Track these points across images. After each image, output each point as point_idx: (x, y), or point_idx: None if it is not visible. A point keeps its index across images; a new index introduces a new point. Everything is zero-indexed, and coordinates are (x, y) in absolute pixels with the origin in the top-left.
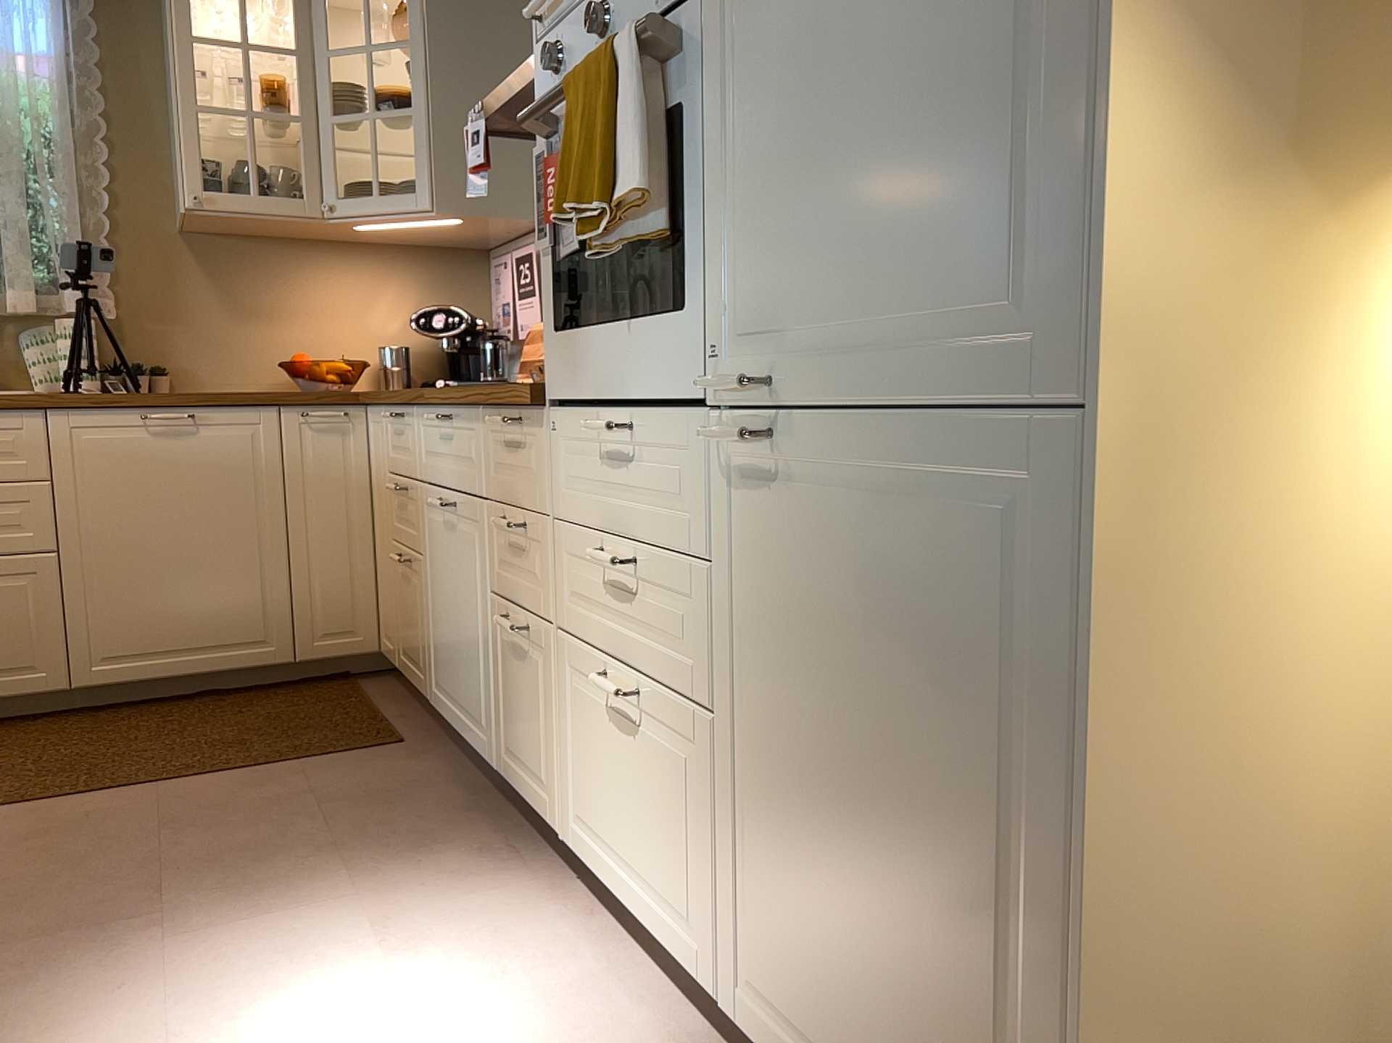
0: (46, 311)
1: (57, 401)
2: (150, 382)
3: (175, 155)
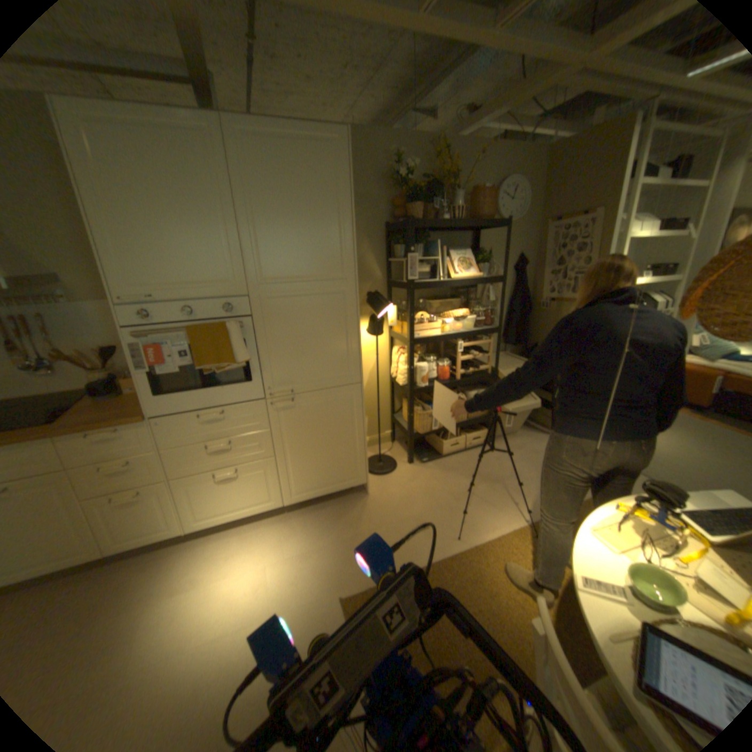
0: None
1: None
2: None
3: None
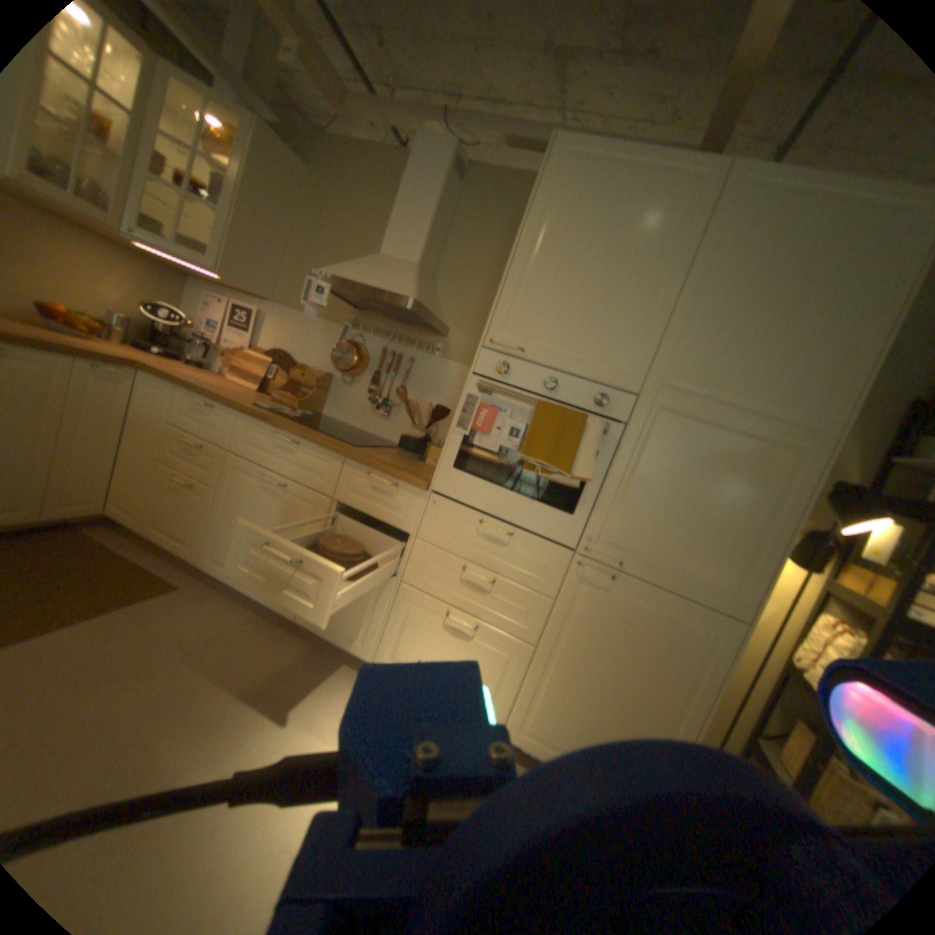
0: None
1: None
2: None
3: None
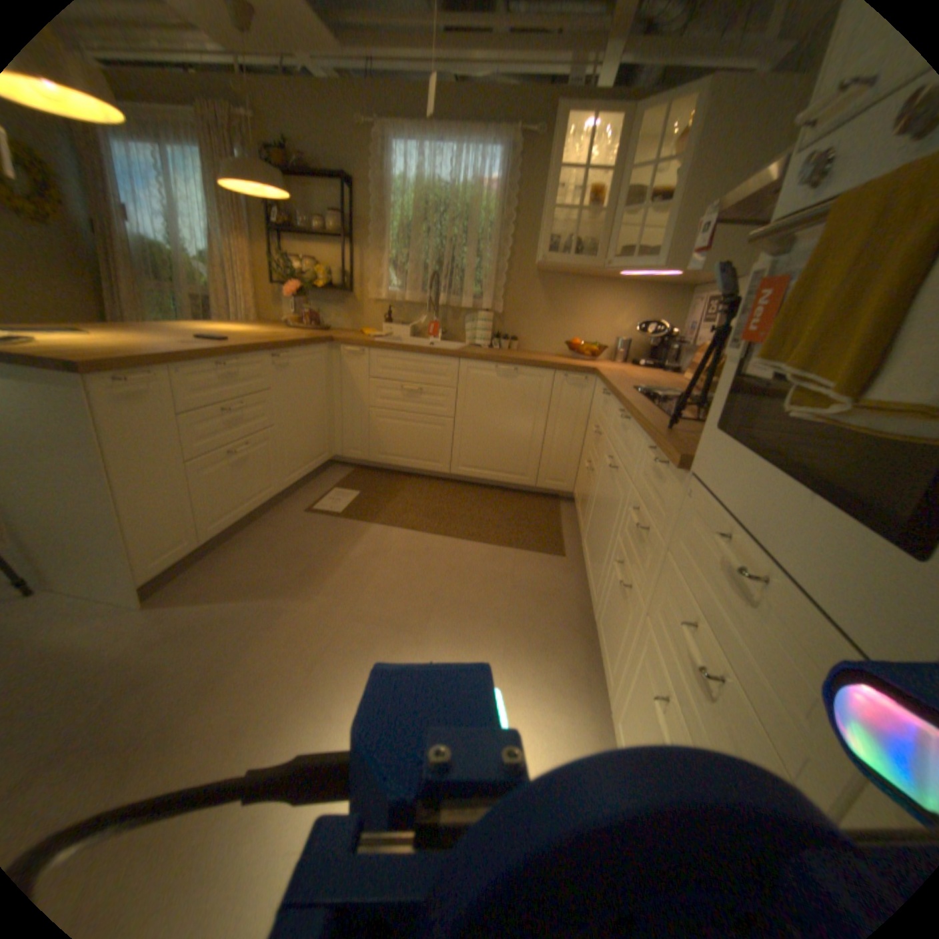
0: (476, 307)
1: (464, 354)
2: (509, 344)
3: (543, 230)
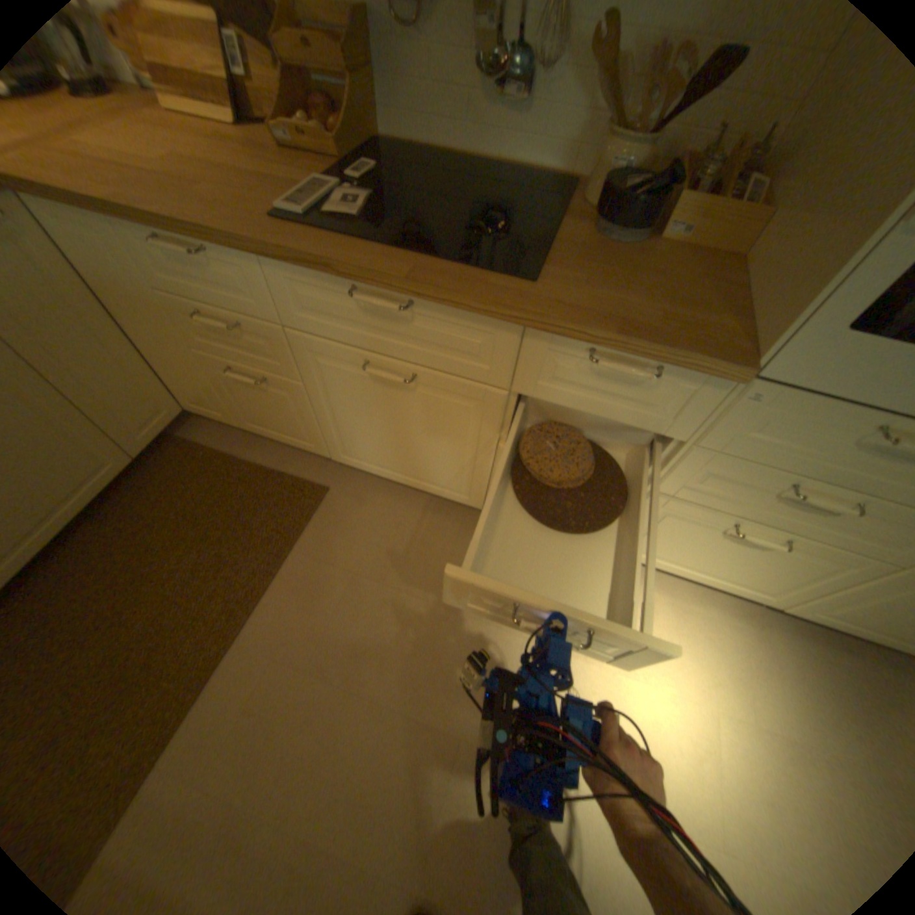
0: None
1: None
2: None
3: None
